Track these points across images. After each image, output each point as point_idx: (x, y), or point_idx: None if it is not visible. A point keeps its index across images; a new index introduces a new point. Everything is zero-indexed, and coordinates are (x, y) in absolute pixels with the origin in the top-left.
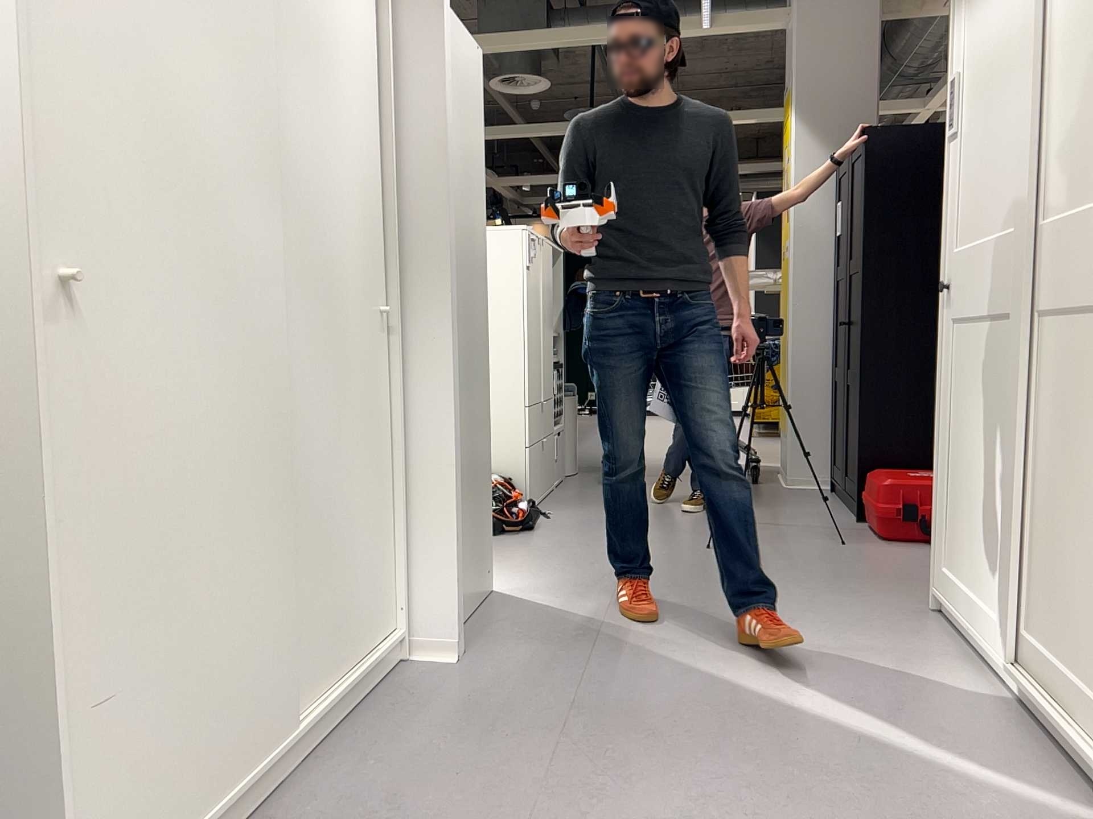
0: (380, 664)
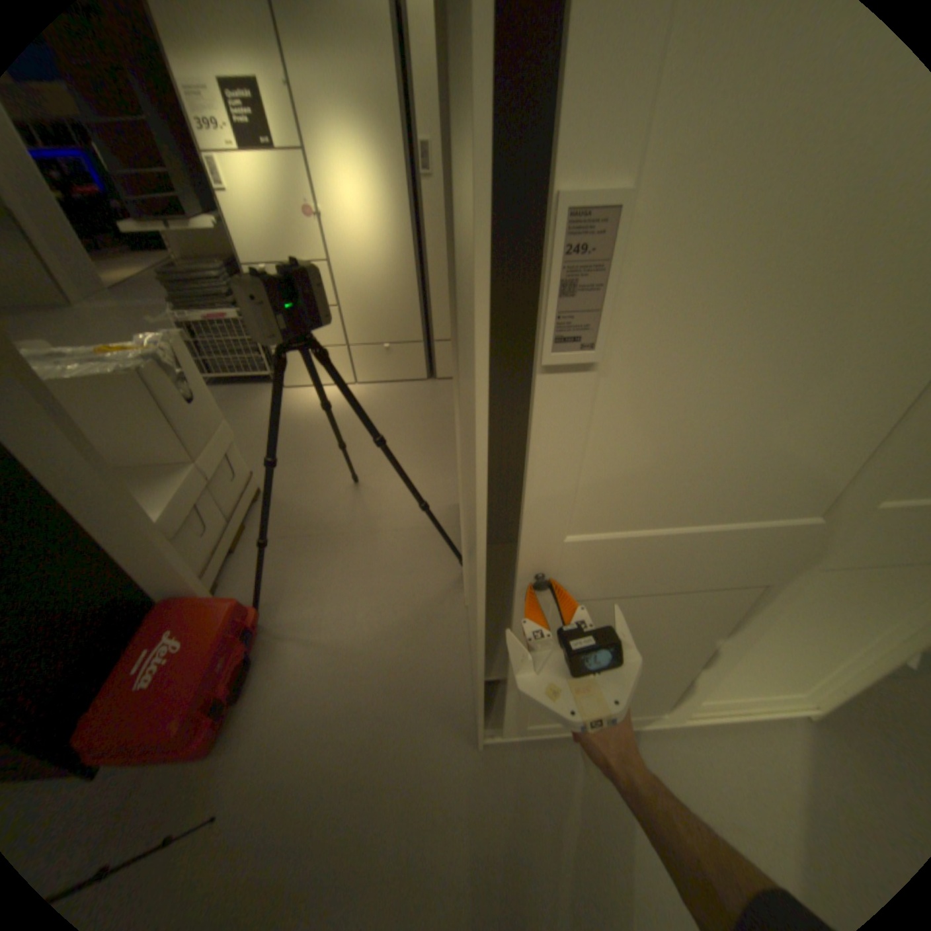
0: None
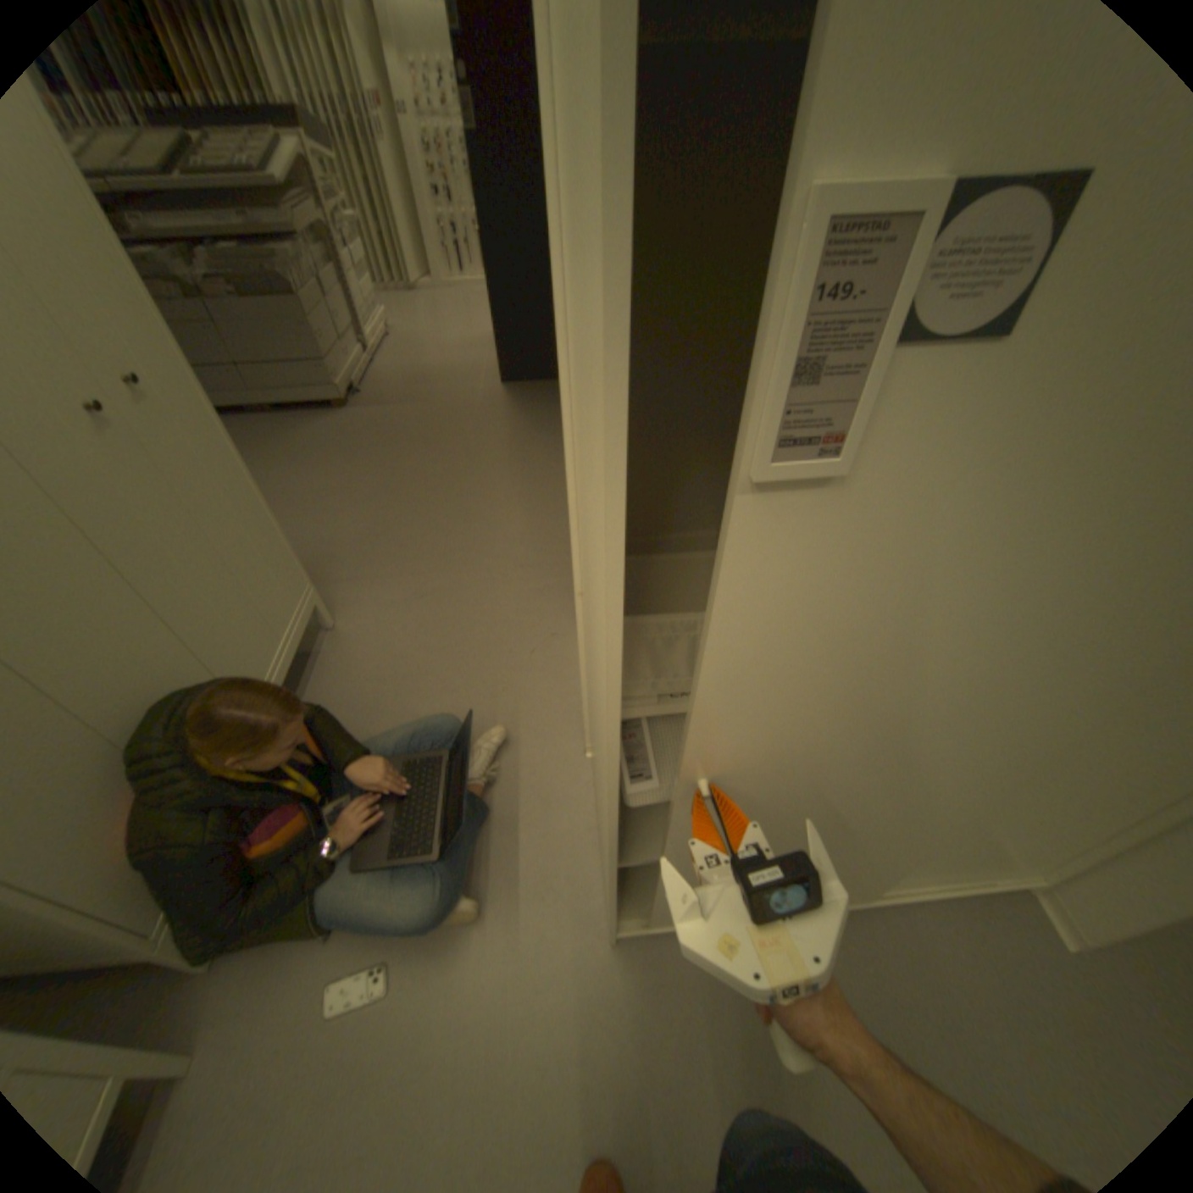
0: (985, 896)
